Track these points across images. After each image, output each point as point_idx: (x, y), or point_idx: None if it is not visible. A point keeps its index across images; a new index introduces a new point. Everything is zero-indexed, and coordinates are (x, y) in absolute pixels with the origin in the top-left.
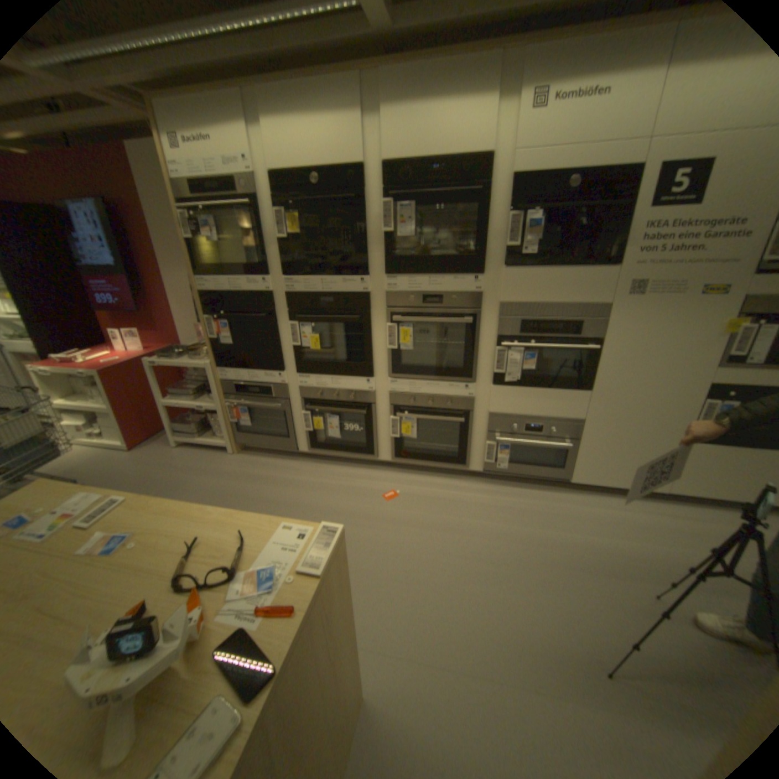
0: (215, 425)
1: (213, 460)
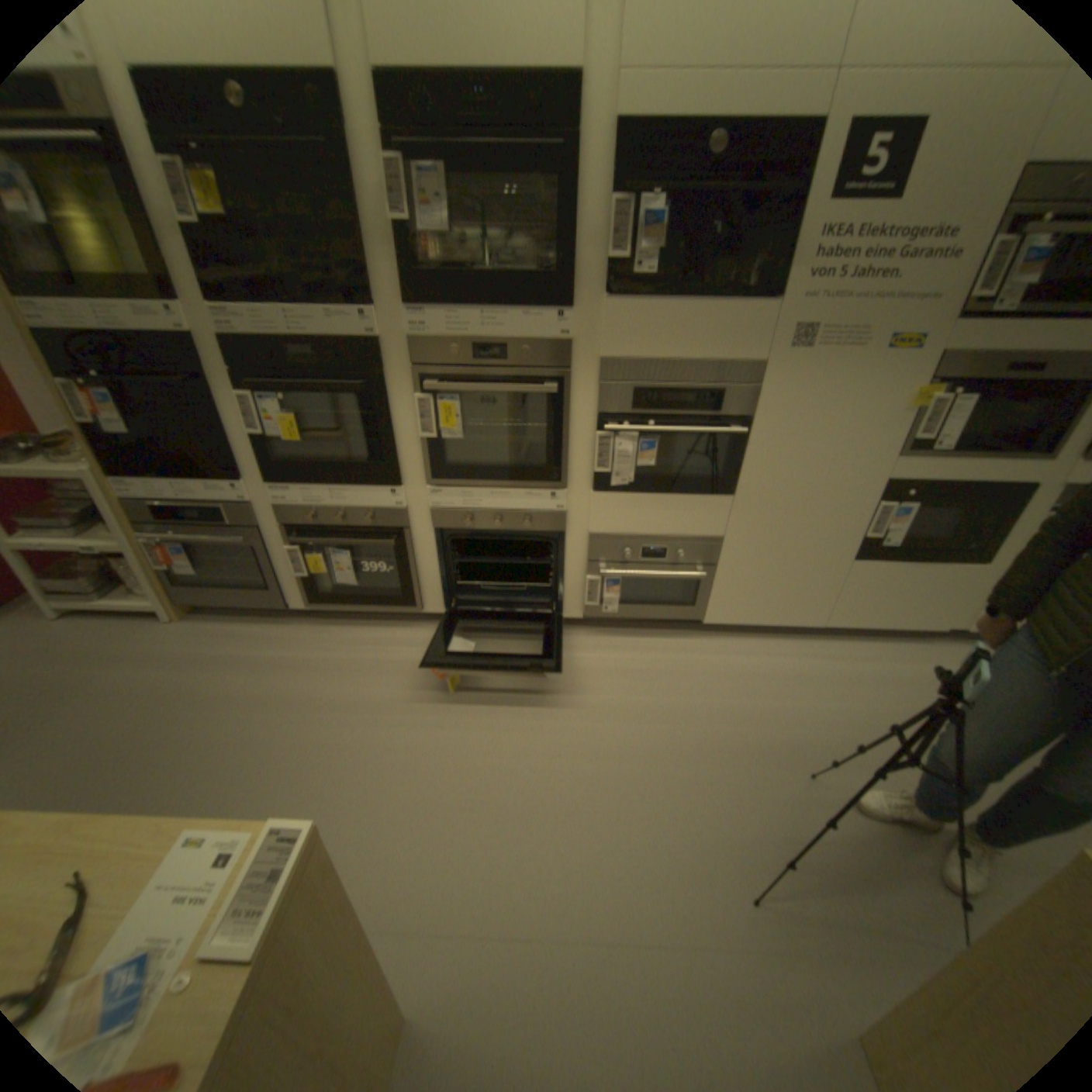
0: (125, 576)
1: (133, 636)
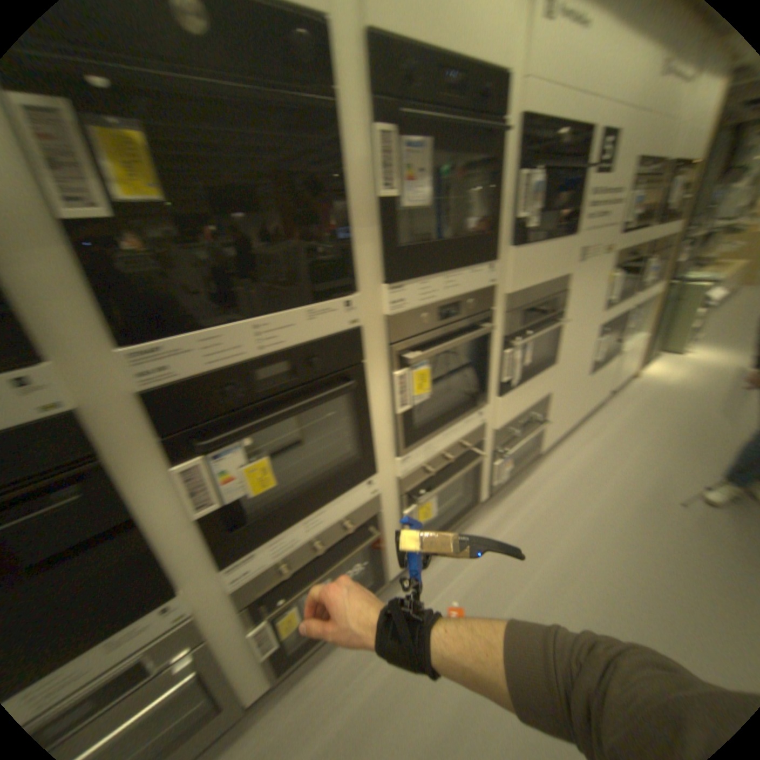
0: None
1: None
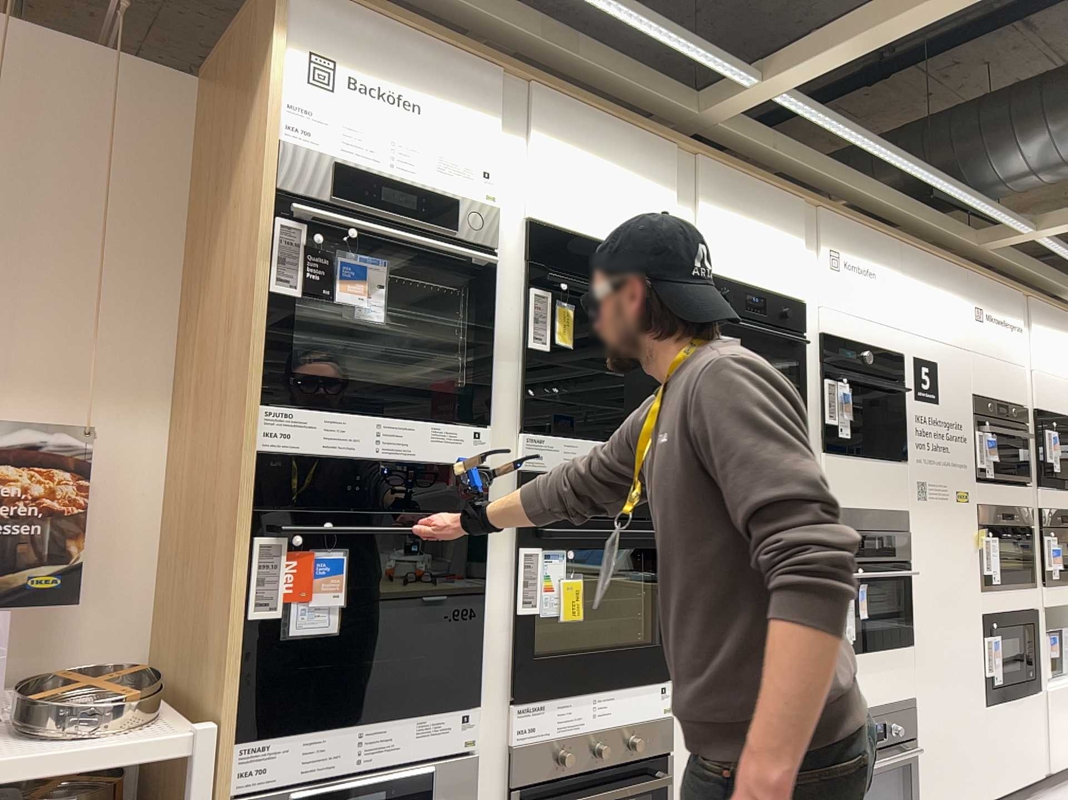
0: None
1: None
